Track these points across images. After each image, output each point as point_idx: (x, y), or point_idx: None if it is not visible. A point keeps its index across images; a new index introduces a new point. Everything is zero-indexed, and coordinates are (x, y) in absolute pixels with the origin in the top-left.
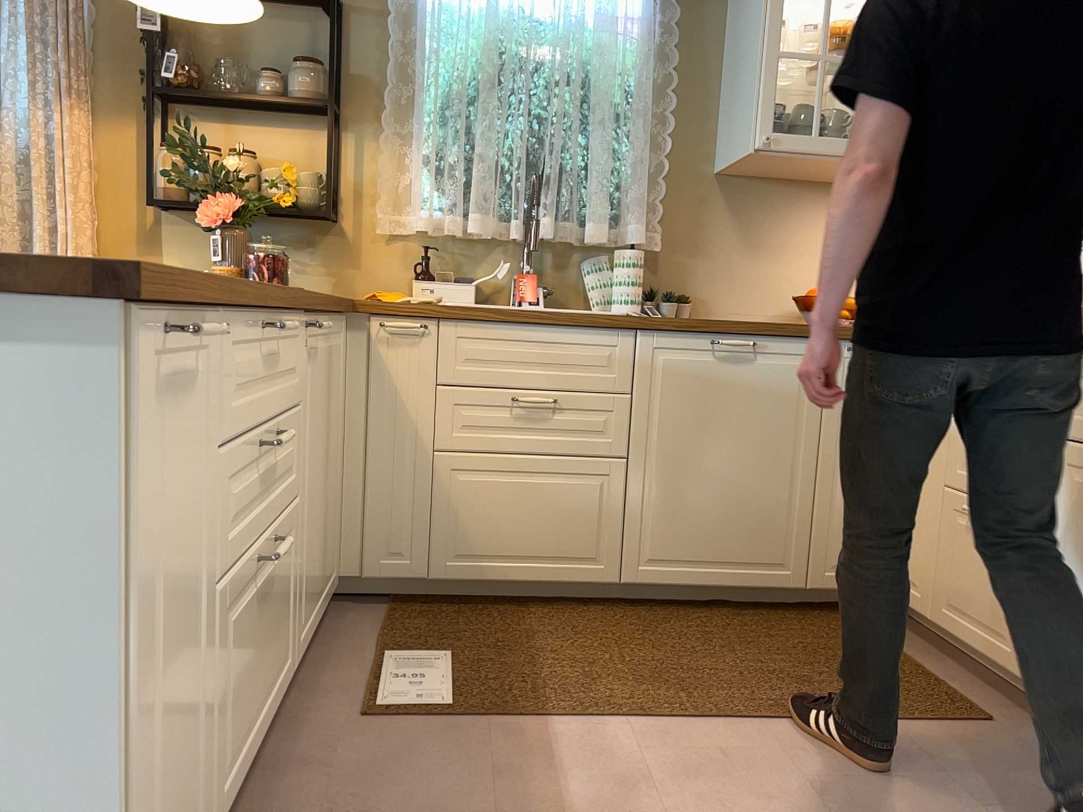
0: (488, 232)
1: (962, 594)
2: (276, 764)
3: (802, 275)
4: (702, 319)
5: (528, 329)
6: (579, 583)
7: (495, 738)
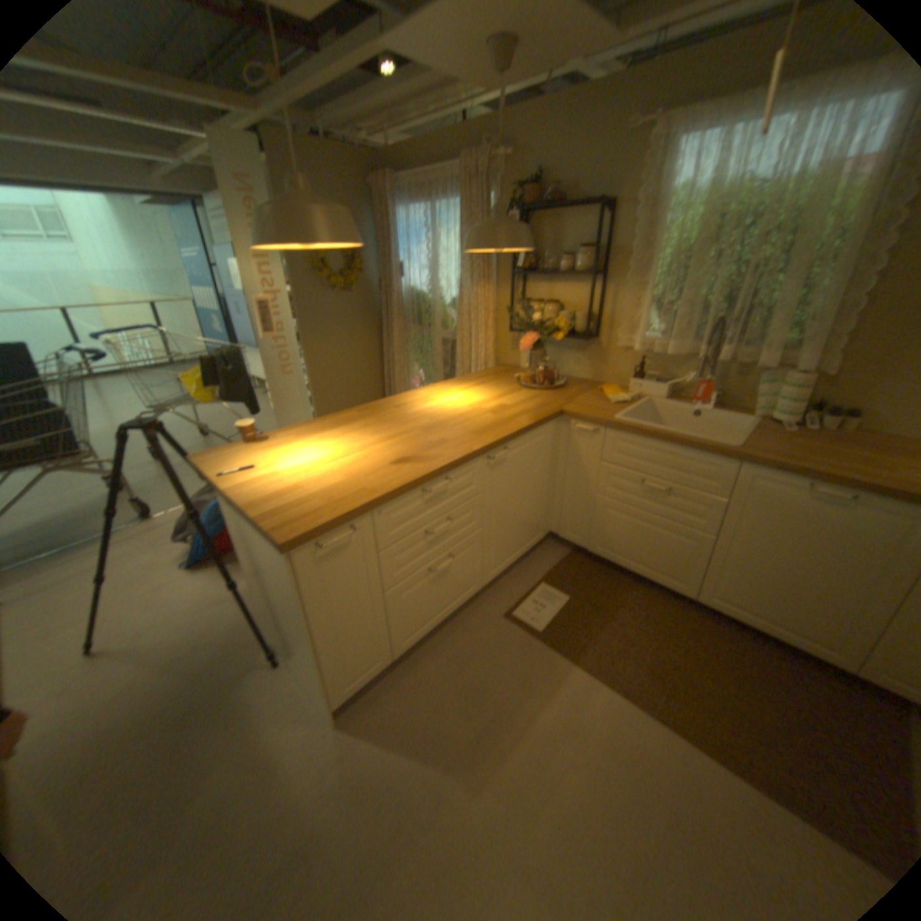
0: (680, 354)
1: None
2: (460, 624)
3: None
4: (814, 461)
5: (659, 444)
6: (669, 588)
7: (545, 662)
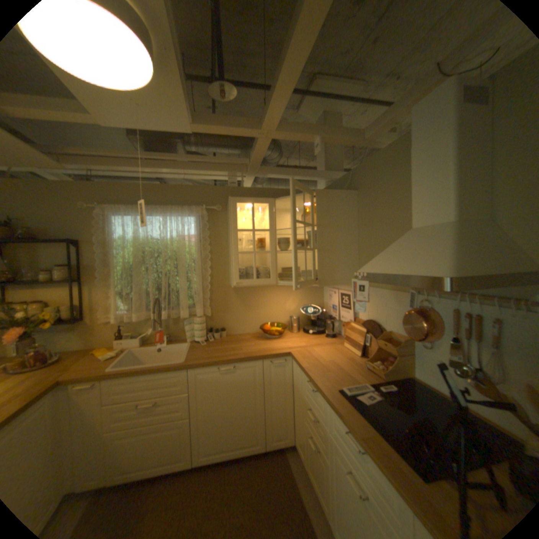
0: (141, 320)
1: (312, 470)
2: None
3: (265, 314)
4: (215, 356)
5: (140, 377)
6: (173, 471)
7: None
